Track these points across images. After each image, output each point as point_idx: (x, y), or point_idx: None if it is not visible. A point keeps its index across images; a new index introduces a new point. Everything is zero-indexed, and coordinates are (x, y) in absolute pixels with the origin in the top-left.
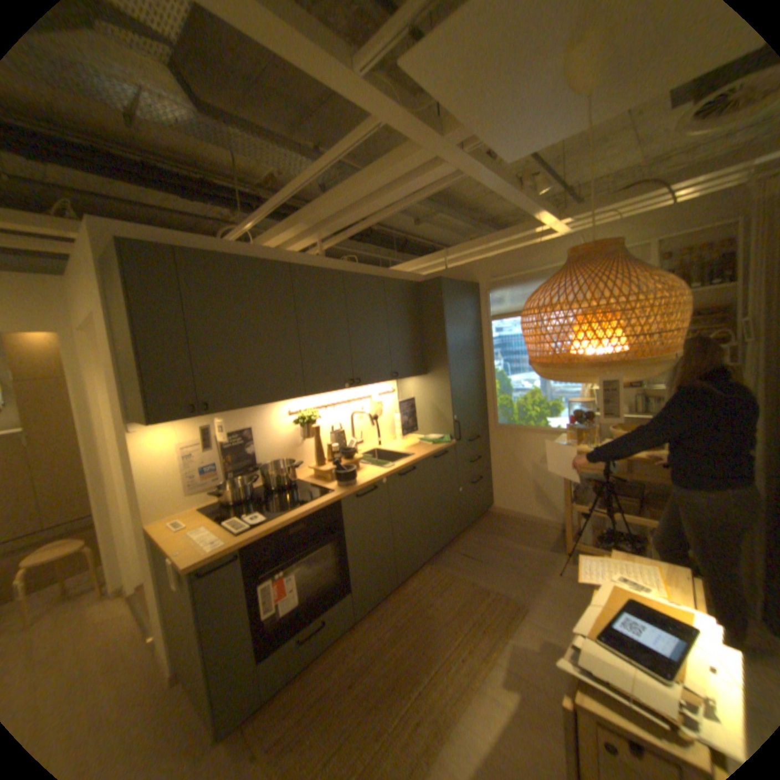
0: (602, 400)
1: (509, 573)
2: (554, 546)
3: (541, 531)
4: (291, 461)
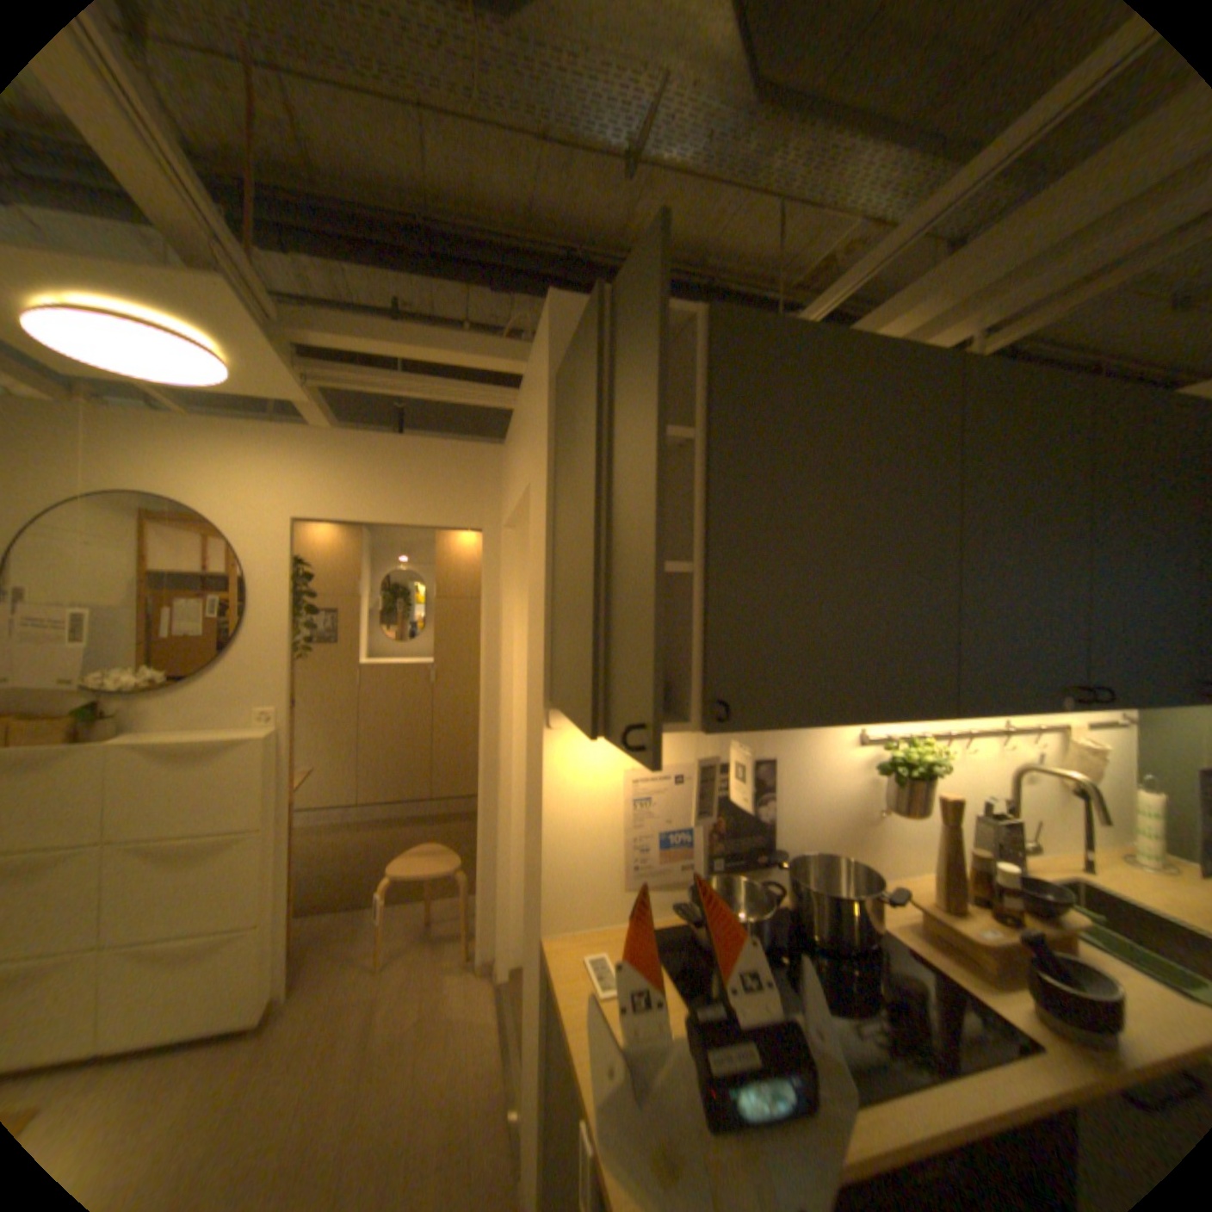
0: None
1: None
2: None
3: None
4: (867, 868)
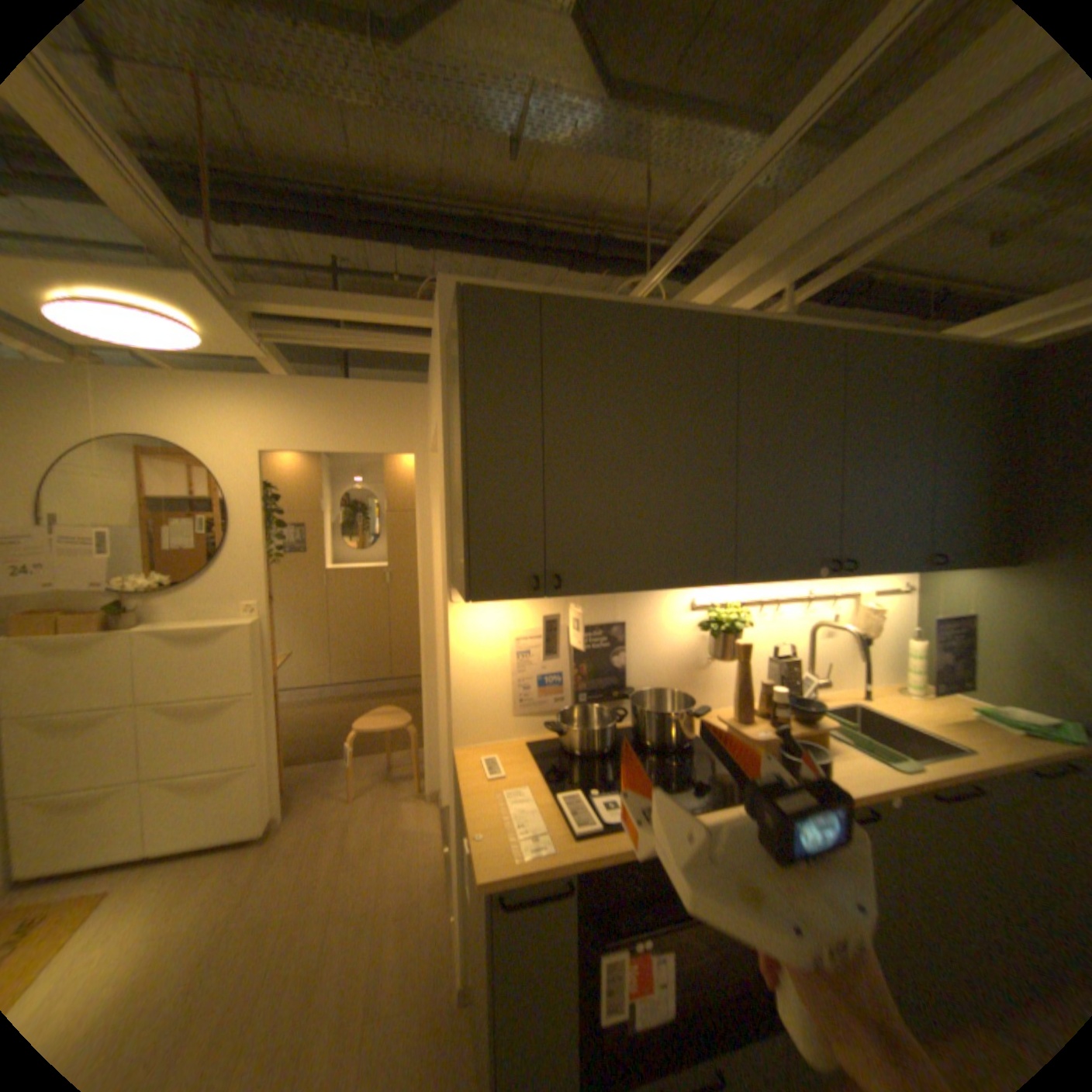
0: None
1: None
2: None
3: None
4: (687, 696)
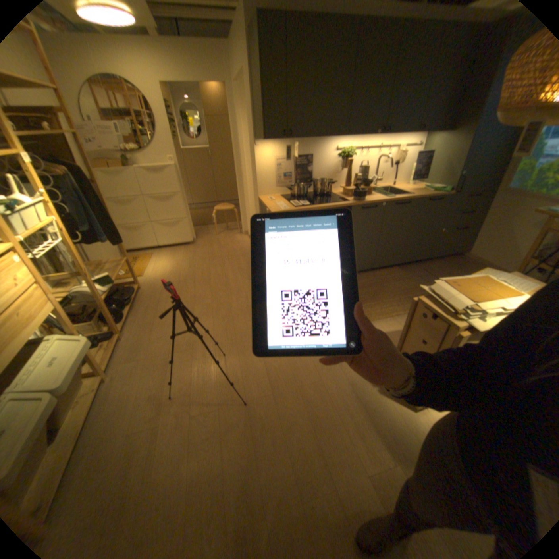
0: None
1: None
2: None
3: None
4: (330, 180)
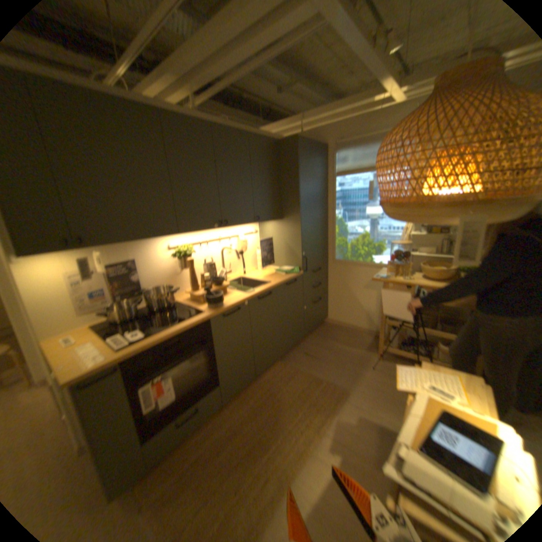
0: (415, 243)
1: (336, 366)
2: (369, 347)
3: (360, 336)
4: (170, 286)
